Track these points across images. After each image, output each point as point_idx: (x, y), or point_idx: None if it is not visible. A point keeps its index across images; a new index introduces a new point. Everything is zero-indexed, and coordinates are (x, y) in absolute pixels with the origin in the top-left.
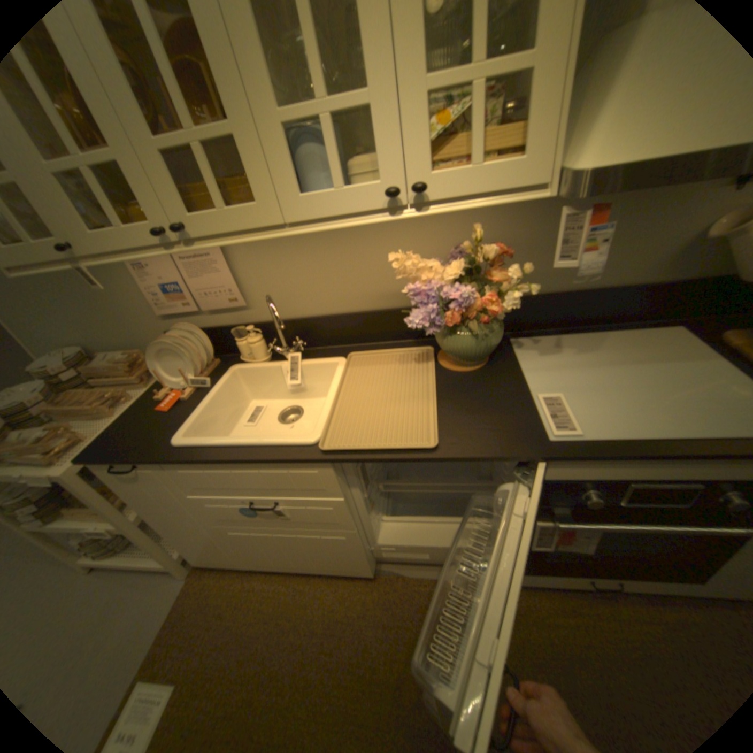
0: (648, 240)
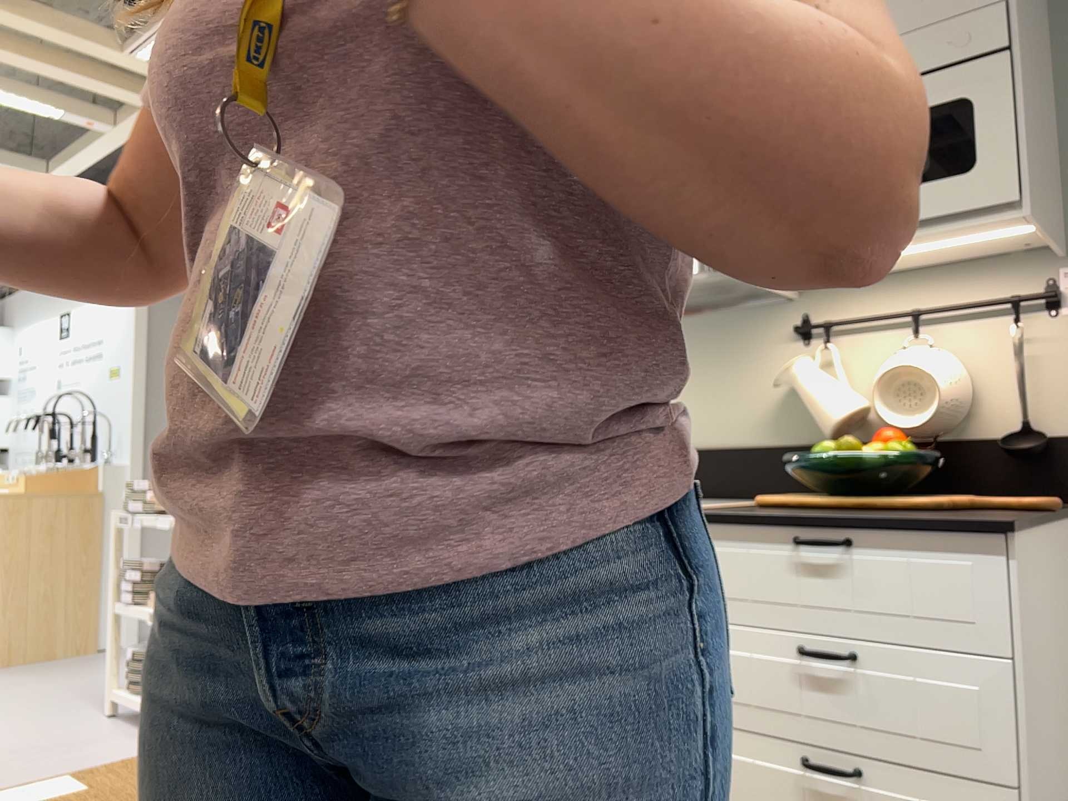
0: (738, 393)
